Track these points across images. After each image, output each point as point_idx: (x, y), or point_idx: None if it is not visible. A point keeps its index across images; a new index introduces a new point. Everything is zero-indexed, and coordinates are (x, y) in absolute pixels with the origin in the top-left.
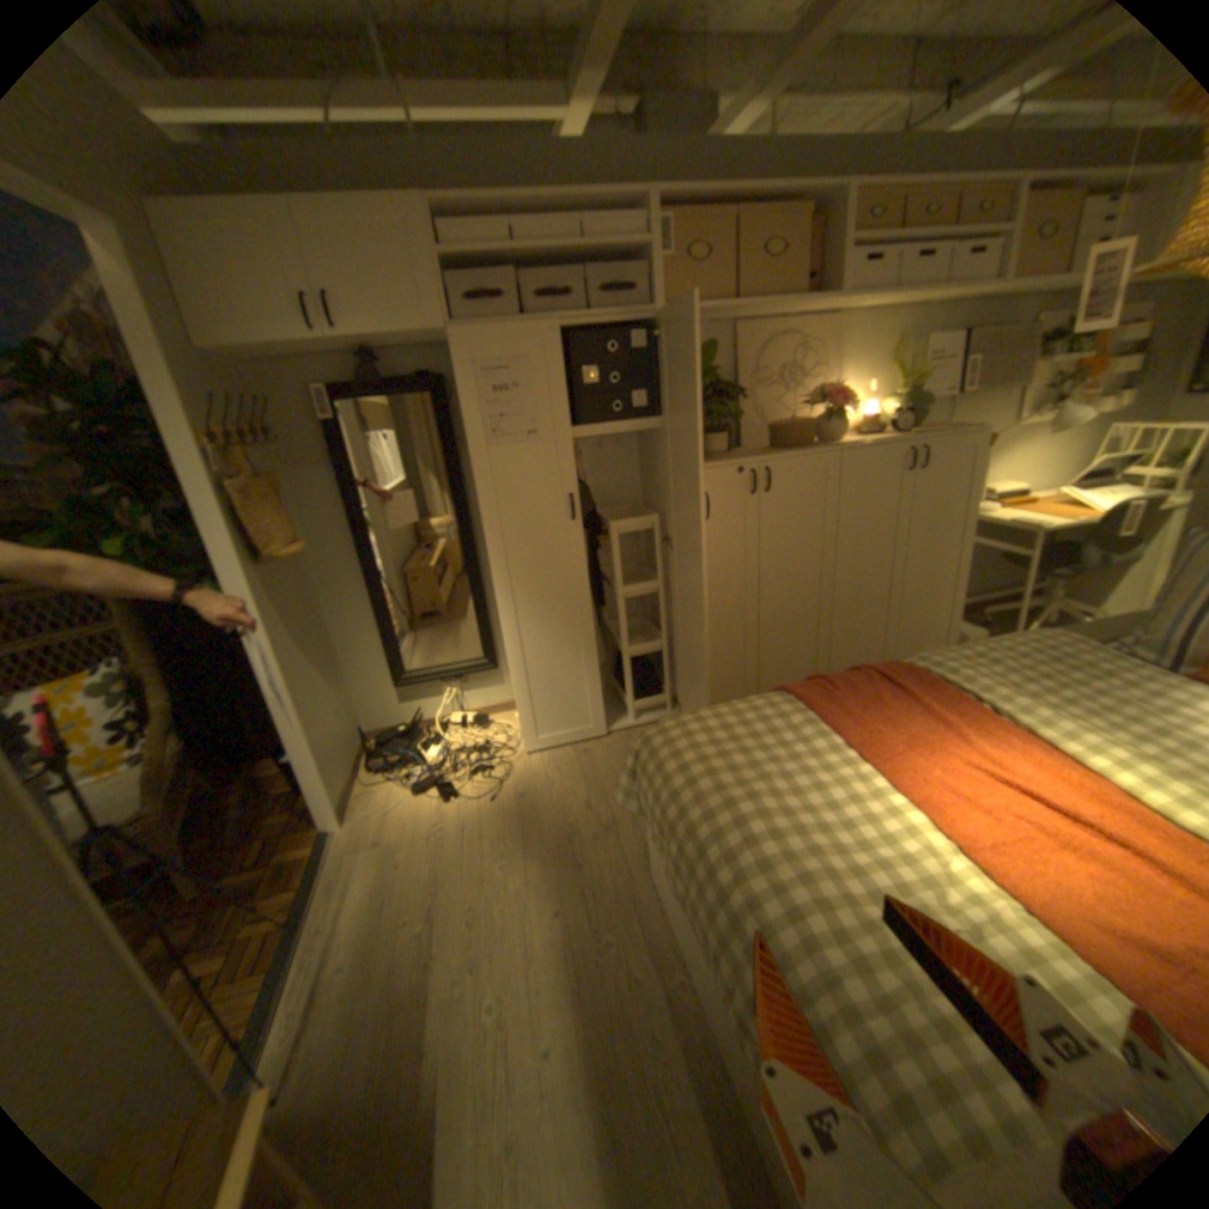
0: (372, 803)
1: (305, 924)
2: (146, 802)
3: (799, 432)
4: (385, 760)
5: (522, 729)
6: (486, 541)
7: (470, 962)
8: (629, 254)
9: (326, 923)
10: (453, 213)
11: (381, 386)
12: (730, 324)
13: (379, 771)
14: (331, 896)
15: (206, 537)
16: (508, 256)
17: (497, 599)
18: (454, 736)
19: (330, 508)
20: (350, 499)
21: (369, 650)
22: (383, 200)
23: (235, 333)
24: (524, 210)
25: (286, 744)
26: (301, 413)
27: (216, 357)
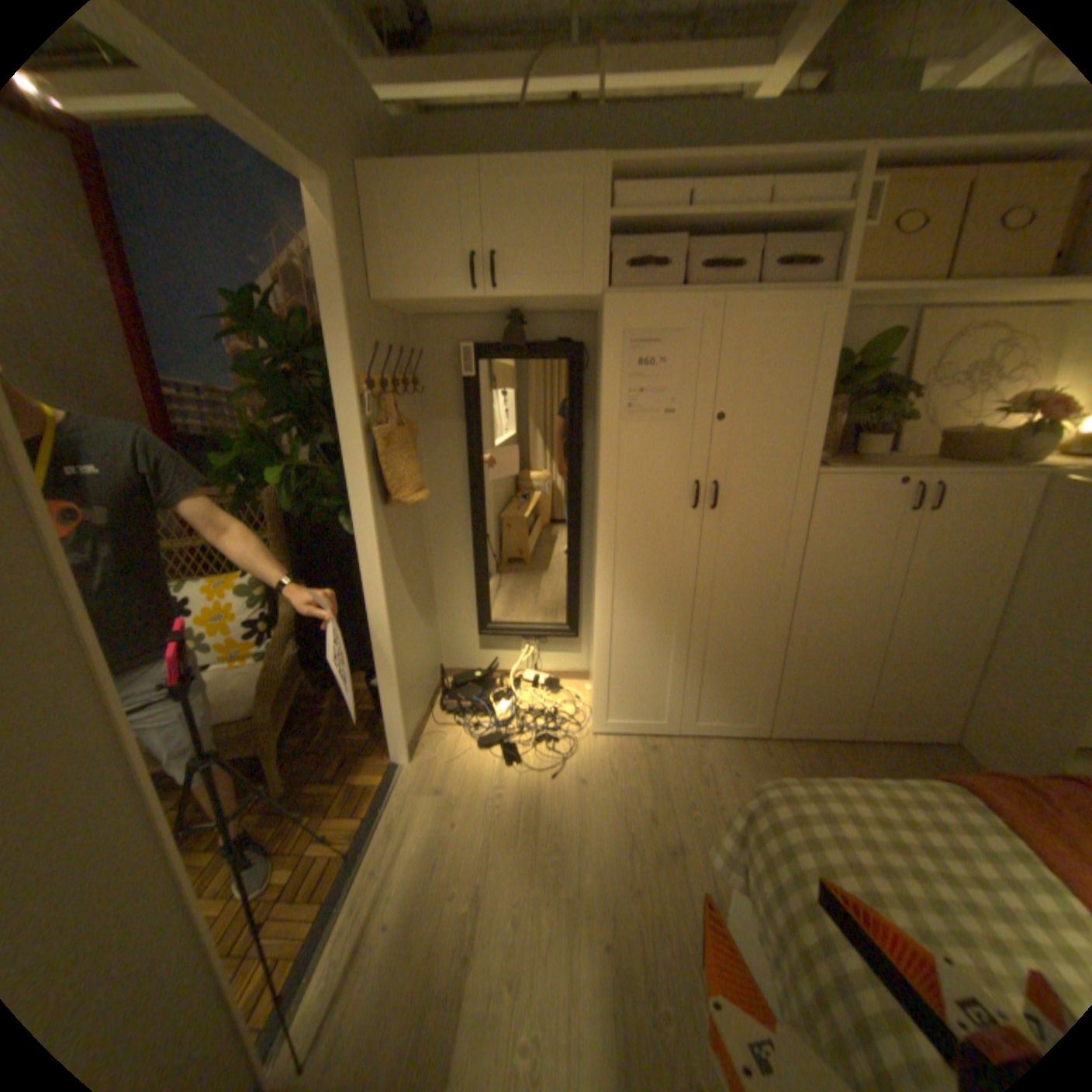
0: (442, 744)
1: (365, 860)
2: (261, 704)
3: (991, 444)
4: (460, 704)
5: (594, 709)
6: (599, 517)
7: (512, 973)
8: (818, 225)
9: (383, 866)
10: (633, 178)
11: (526, 350)
12: (915, 311)
13: (453, 713)
14: (392, 836)
15: (350, 477)
16: (683, 224)
17: (598, 576)
18: (525, 695)
19: (457, 460)
20: (476, 454)
21: (465, 595)
22: (569, 163)
23: (409, 290)
24: (709, 175)
25: (380, 676)
26: (449, 369)
27: (389, 312)
